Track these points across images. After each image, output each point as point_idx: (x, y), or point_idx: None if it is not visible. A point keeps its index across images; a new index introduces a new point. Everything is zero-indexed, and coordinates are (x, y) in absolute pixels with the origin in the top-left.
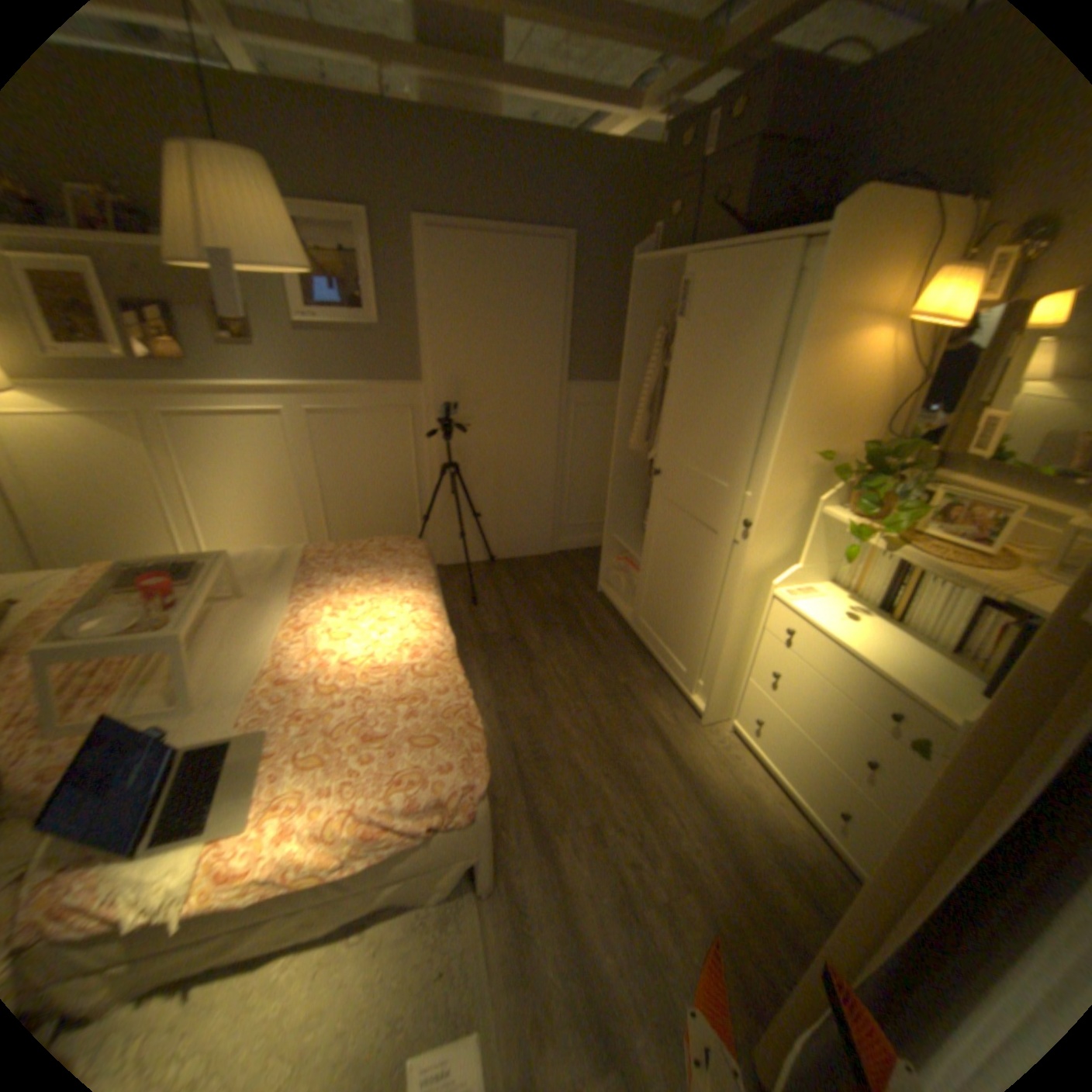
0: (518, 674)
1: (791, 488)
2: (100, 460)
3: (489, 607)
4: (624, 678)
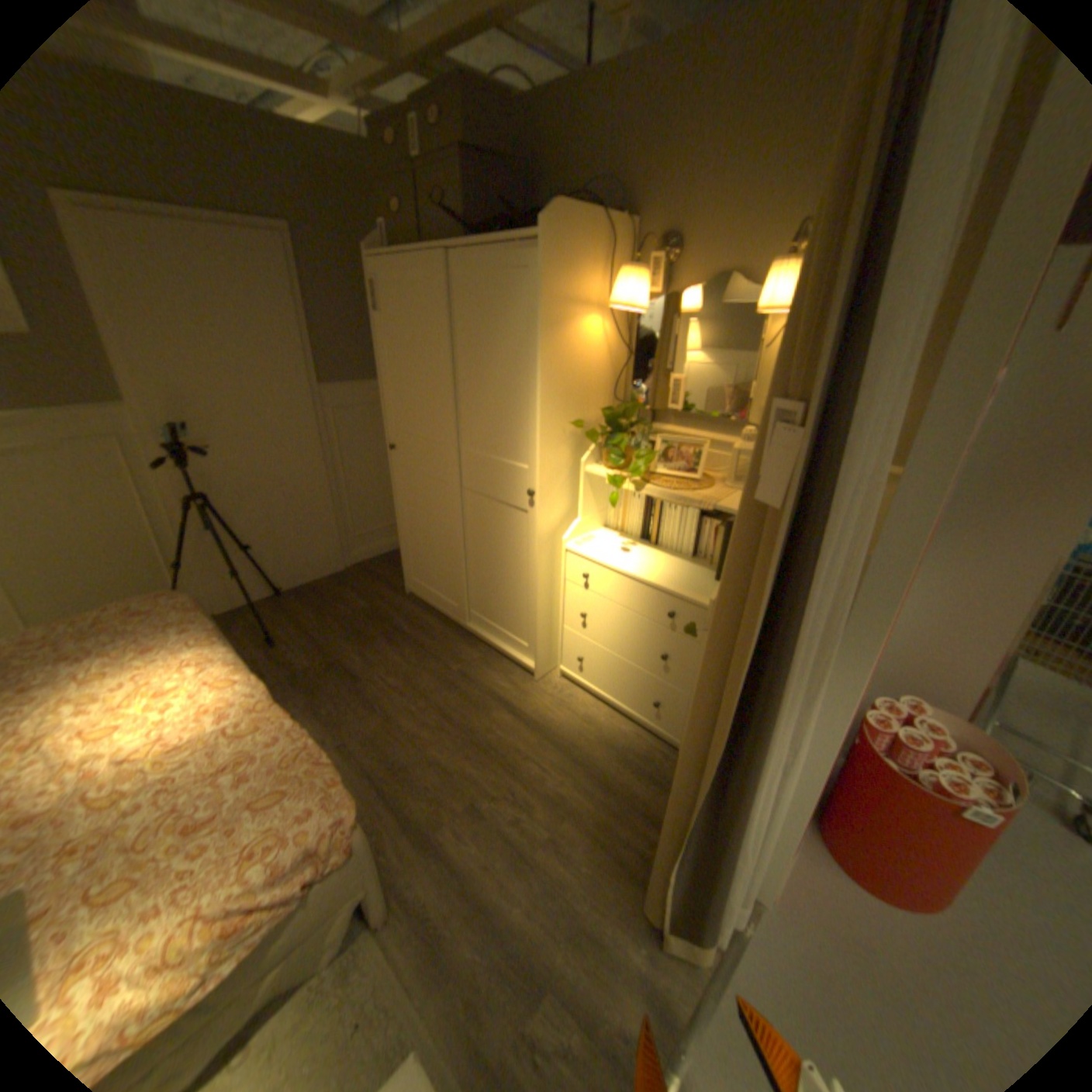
0: (347, 701)
1: (558, 457)
2: None
3: (292, 645)
4: (457, 666)
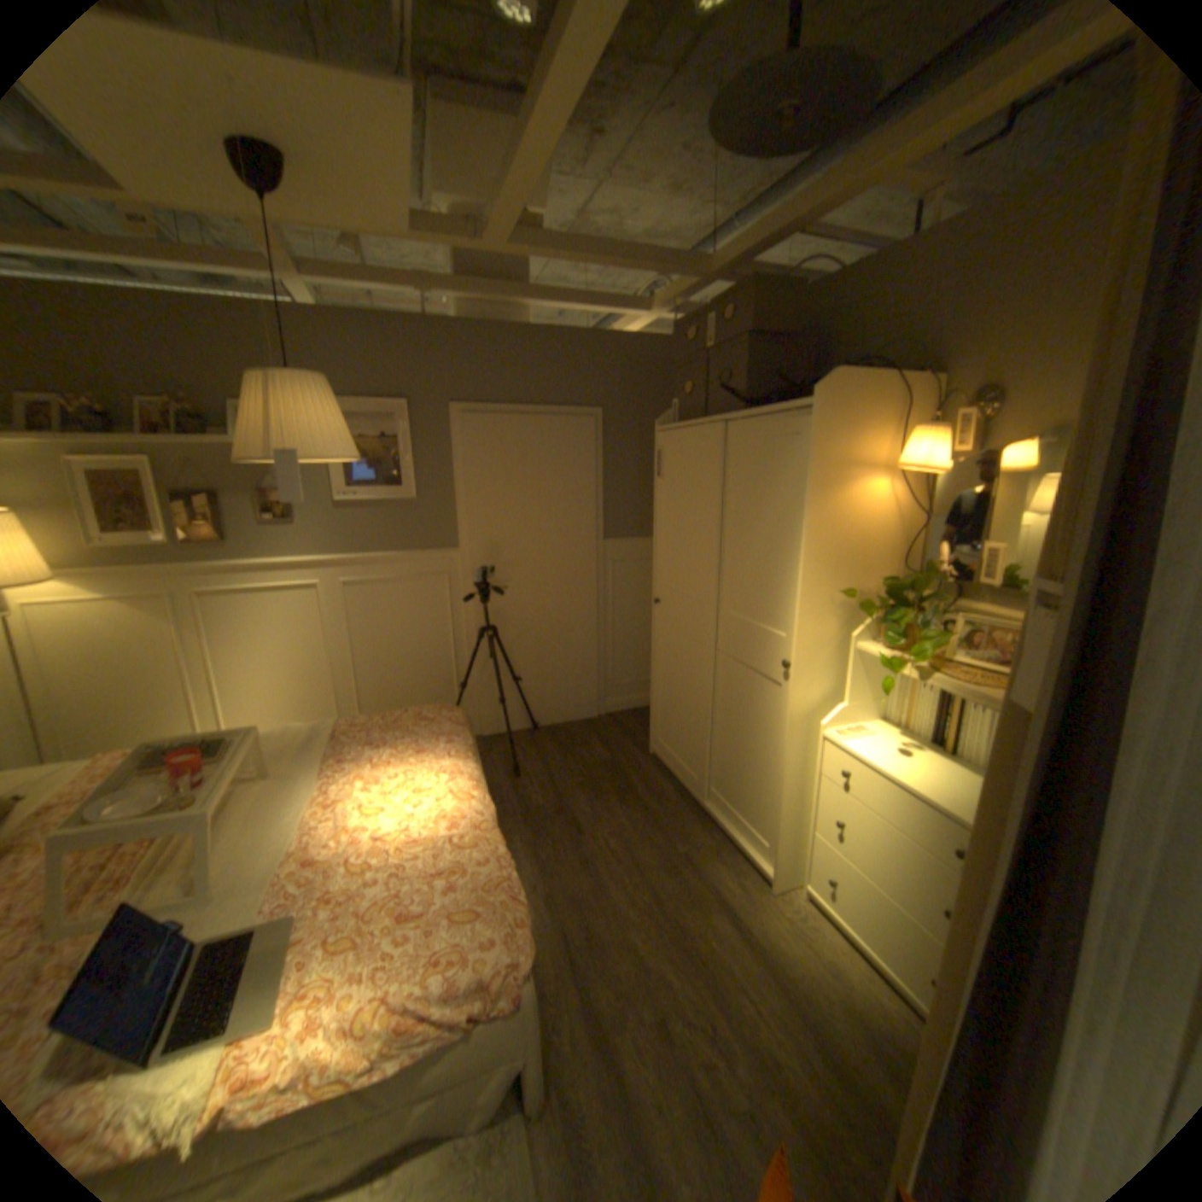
0: (567, 850)
1: (823, 627)
2: (132, 643)
3: (534, 778)
4: (685, 847)
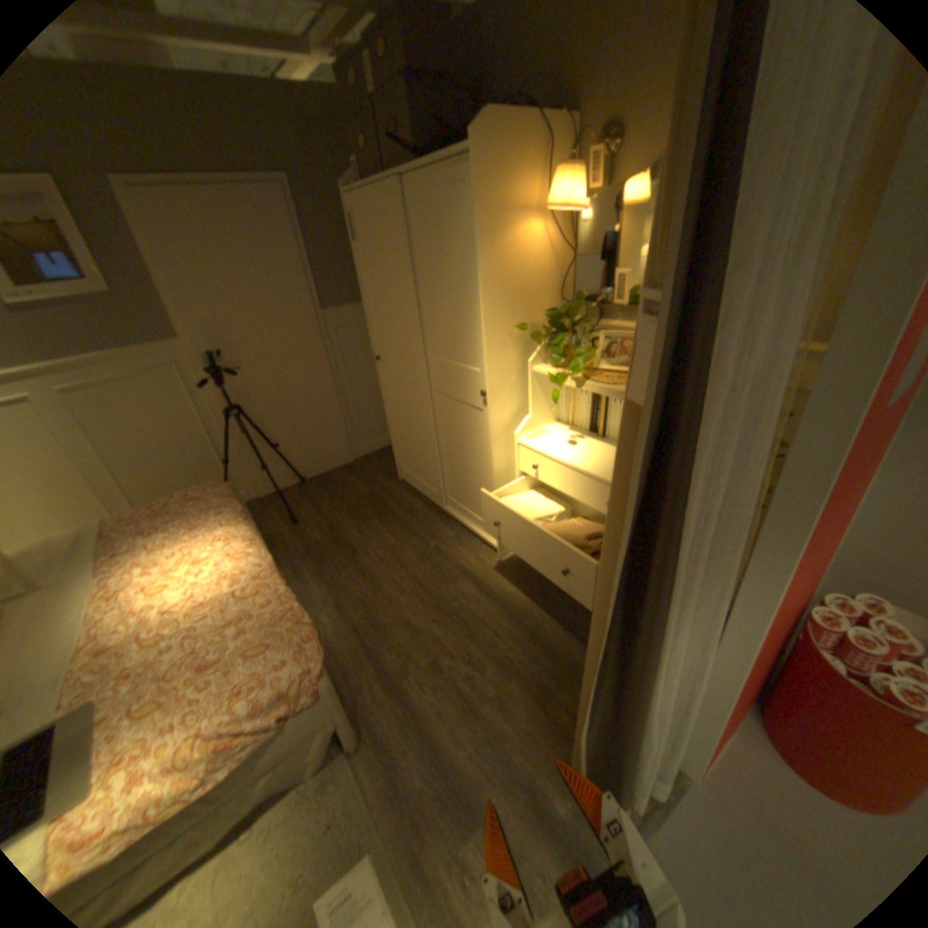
0: (347, 567)
1: (507, 358)
2: None
3: (311, 520)
4: (435, 541)
